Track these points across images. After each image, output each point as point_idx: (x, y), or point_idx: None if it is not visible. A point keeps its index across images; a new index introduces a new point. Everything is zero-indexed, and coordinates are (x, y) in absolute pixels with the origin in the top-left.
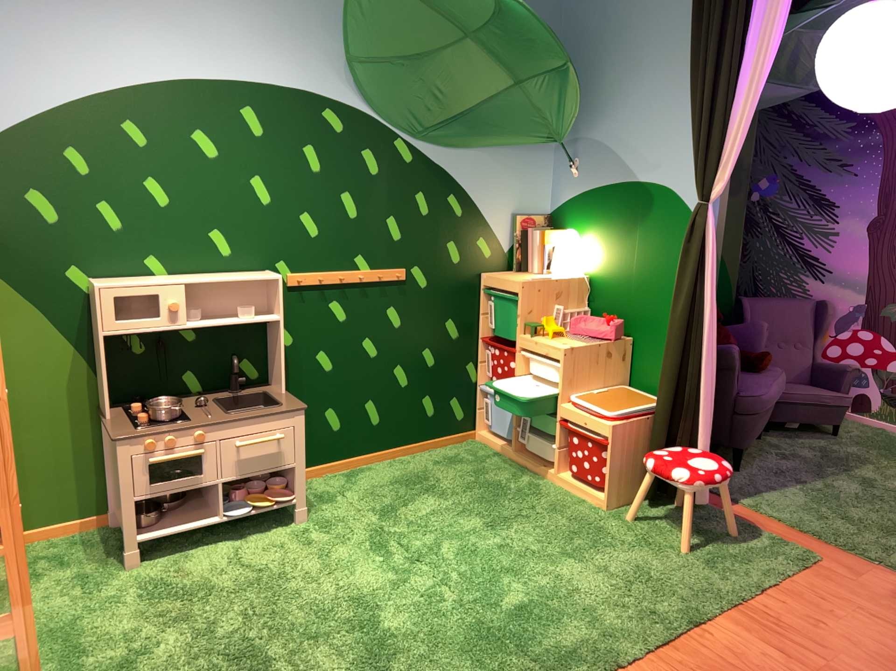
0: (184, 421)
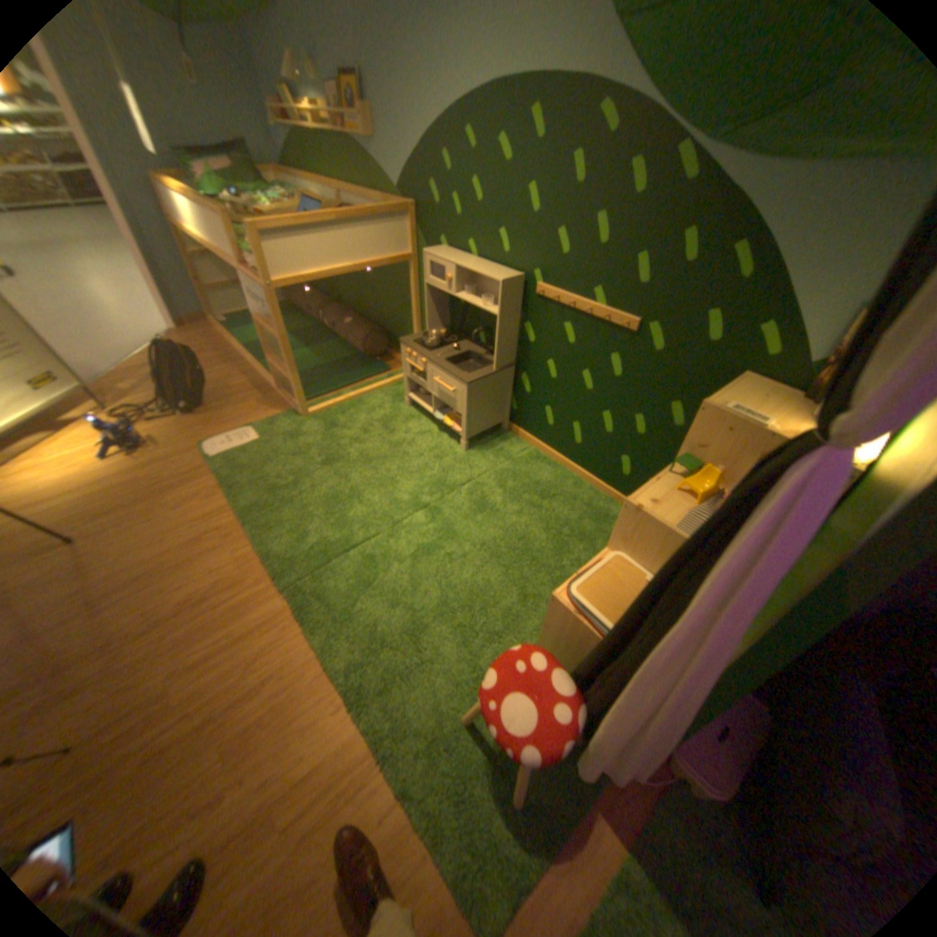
0: (427, 352)
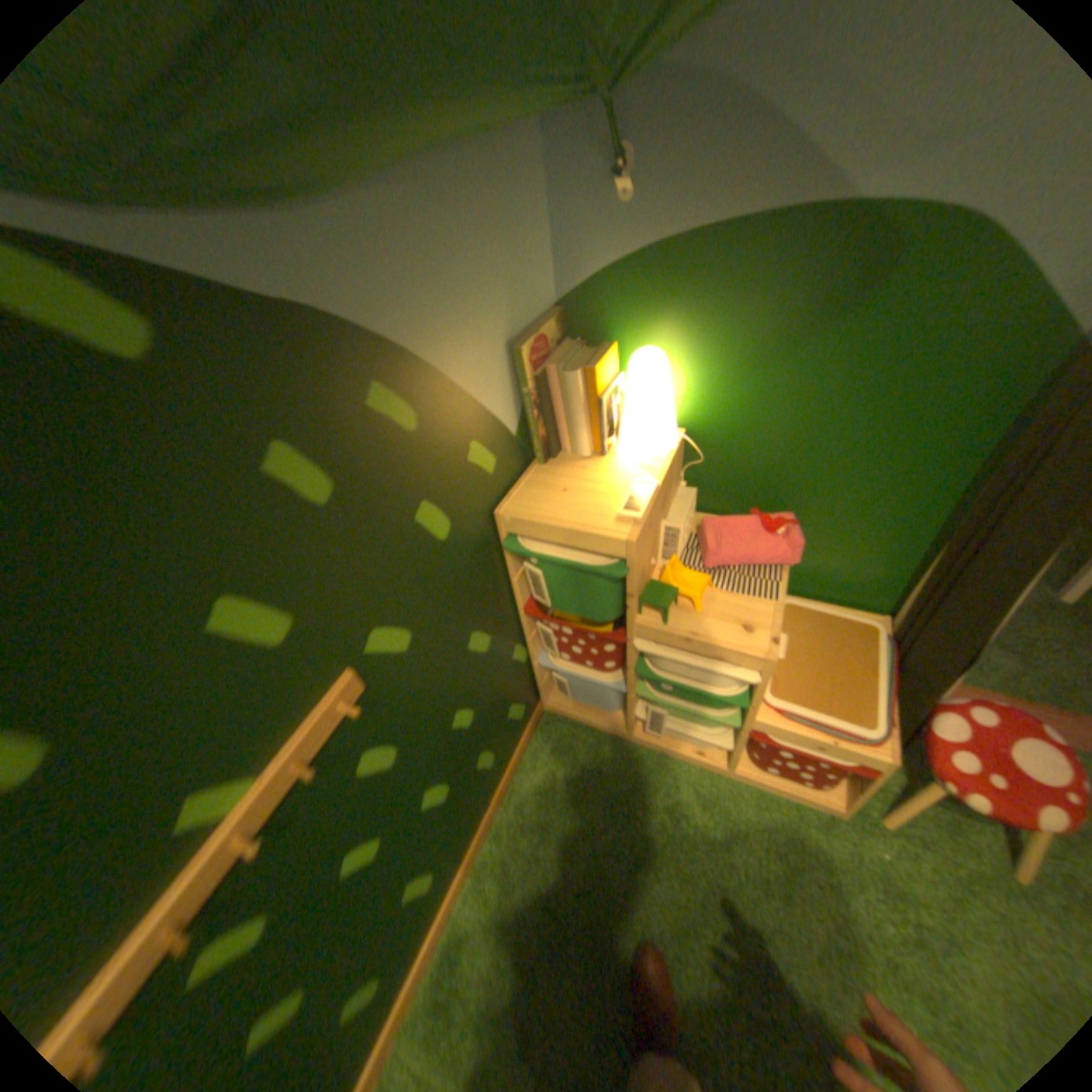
0: None
